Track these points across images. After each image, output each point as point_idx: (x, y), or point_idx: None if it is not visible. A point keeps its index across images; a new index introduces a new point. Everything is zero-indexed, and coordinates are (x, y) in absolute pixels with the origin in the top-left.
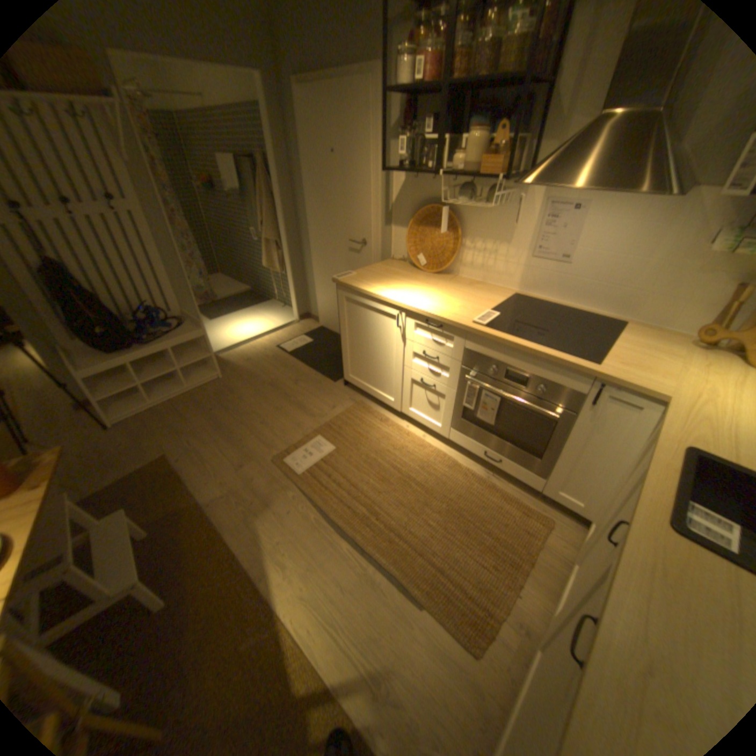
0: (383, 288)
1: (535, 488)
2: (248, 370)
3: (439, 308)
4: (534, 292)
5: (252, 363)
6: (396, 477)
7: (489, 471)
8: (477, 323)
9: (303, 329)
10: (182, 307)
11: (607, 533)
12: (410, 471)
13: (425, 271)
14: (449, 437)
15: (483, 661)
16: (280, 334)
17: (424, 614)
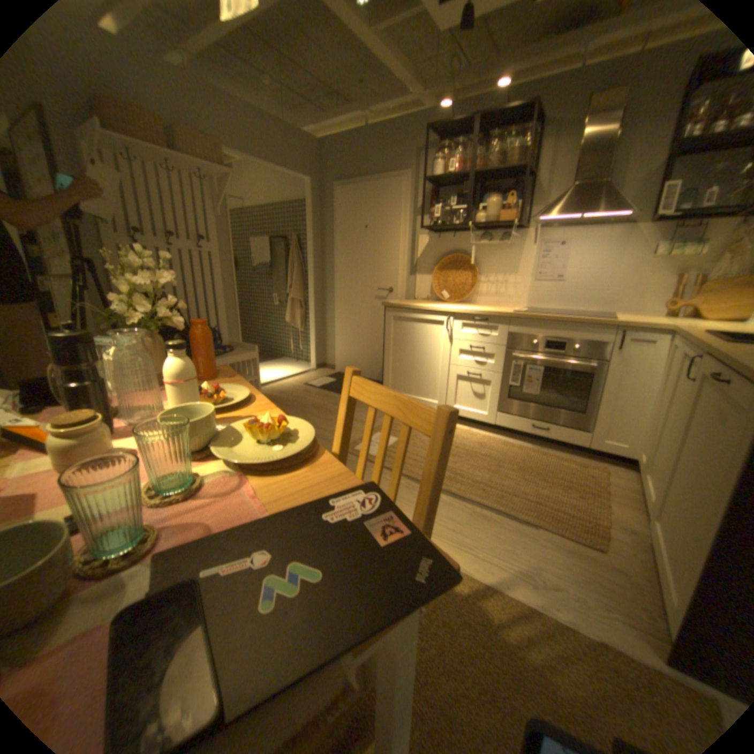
0: (427, 305)
1: (582, 445)
2: (284, 398)
3: (480, 309)
4: (539, 306)
5: (286, 394)
6: (462, 453)
7: (536, 446)
8: (516, 312)
9: (322, 374)
10: (229, 339)
11: (667, 422)
12: (472, 449)
13: (449, 302)
14: (495, 423)
15: (609, 554)
16: (302, 377)
17: (541, 530)
